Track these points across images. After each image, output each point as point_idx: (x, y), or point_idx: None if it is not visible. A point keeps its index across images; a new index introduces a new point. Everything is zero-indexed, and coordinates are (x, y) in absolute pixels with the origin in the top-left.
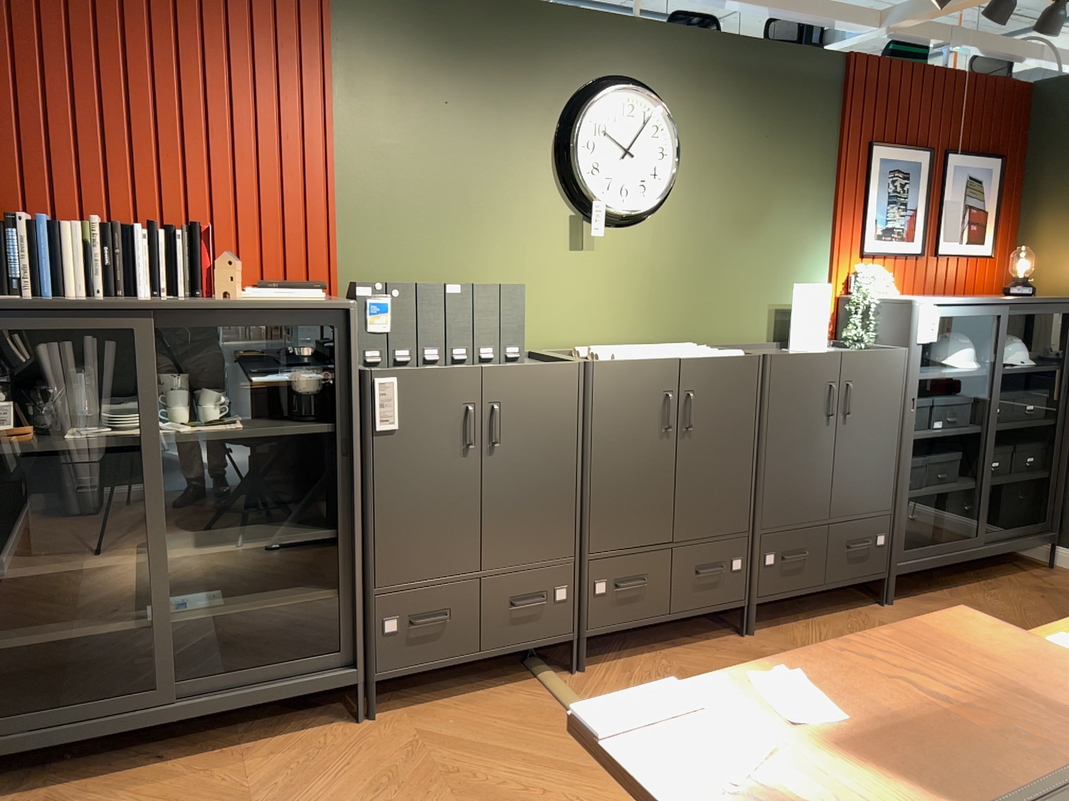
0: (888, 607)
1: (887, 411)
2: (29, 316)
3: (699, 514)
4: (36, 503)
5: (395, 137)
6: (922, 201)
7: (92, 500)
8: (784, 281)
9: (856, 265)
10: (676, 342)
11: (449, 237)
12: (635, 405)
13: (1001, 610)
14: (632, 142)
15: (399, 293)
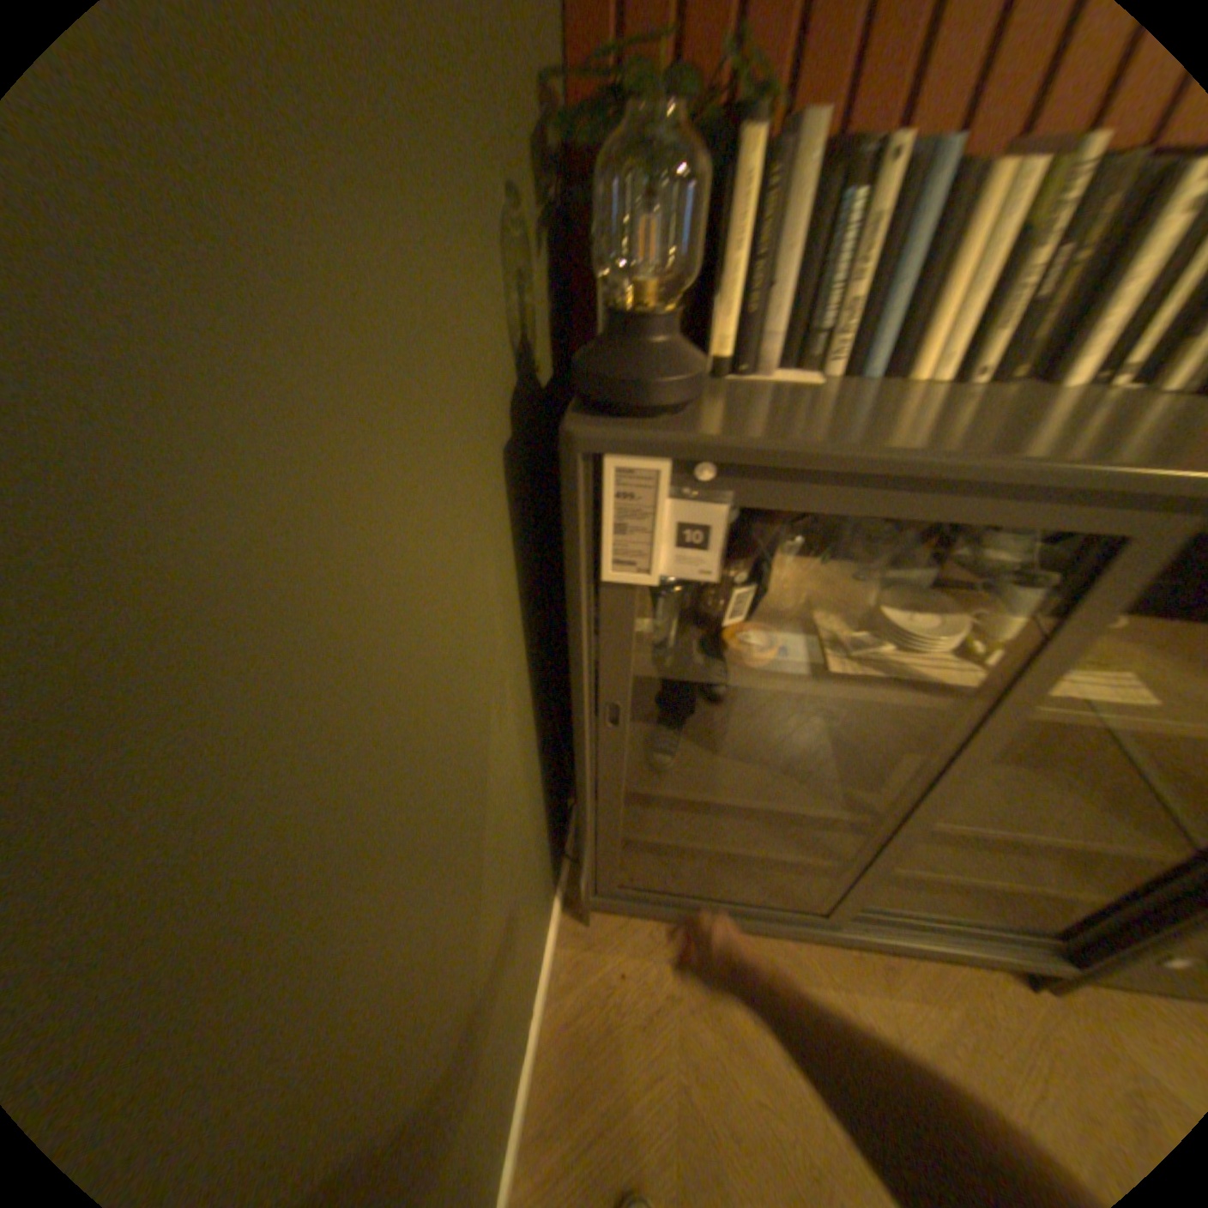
0: None
1: None
2: (886, 483)
3: None
4: (744, 713)
5: None
6: None
7: (822, 730)
8: None
9: None
10: None
11: None
12: None
13: None
14: None
15: None
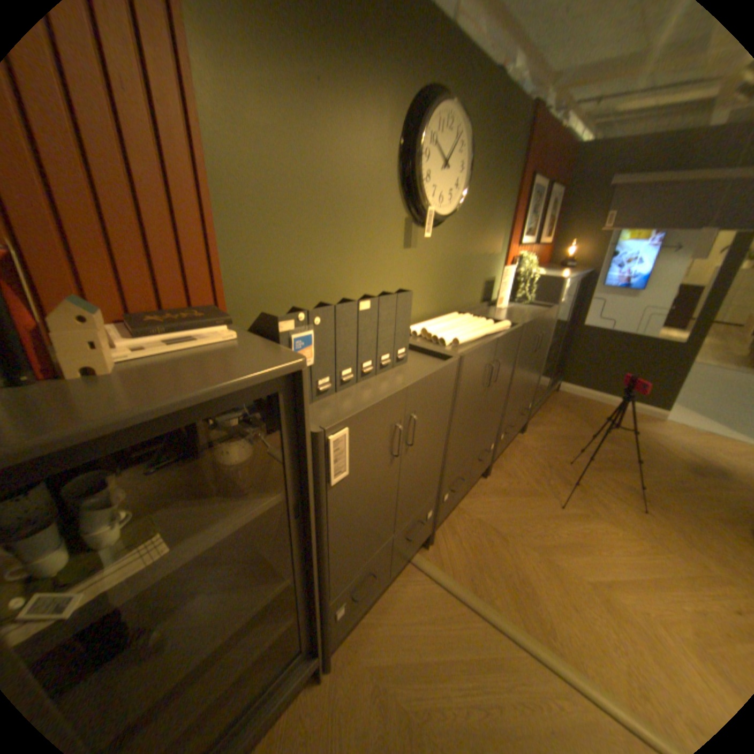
0: (525, 434)
1: (546, 342)
2: None
3: (486, 429)
4: None
5: (267, 111)
6: (541, 211)
7: None
8: (491, 263)
9: (518, 251)
10: (447, 310)
11: (324, 240)
12: (476, 378)
13: (564, 424)
14: (449, 152)
15: (321, 319)
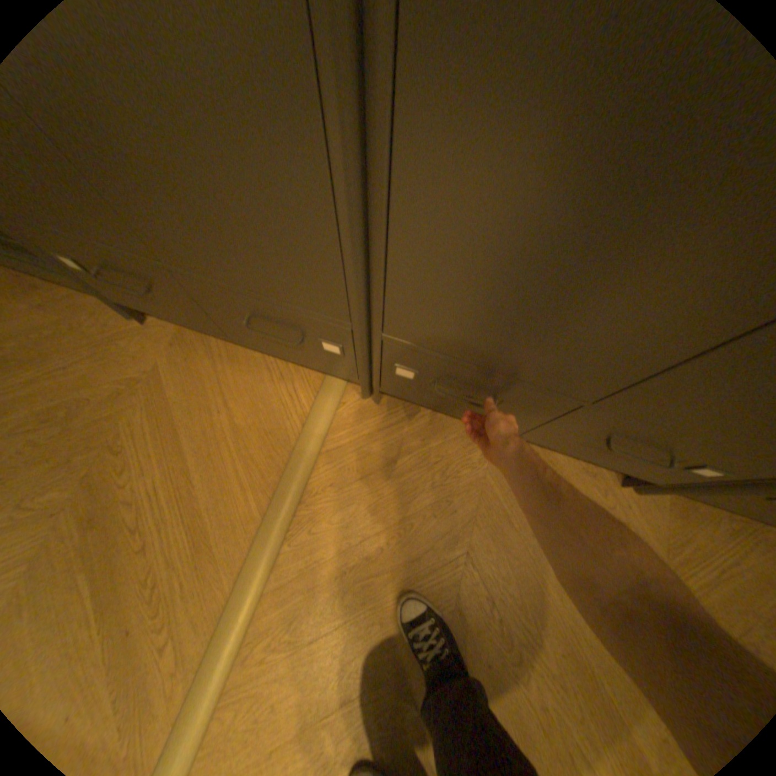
0: None
1: None
2: None
3: (719, 408)
4: None
5: None
6: None
7: None
8: None
9: None
10: None
11: None
12: None
13: None
14: None
15: None
